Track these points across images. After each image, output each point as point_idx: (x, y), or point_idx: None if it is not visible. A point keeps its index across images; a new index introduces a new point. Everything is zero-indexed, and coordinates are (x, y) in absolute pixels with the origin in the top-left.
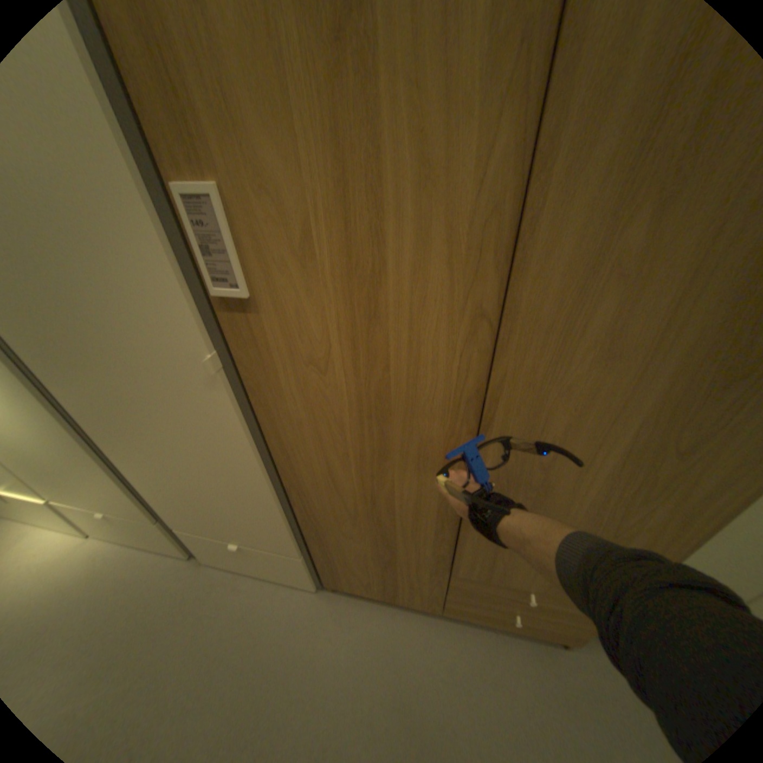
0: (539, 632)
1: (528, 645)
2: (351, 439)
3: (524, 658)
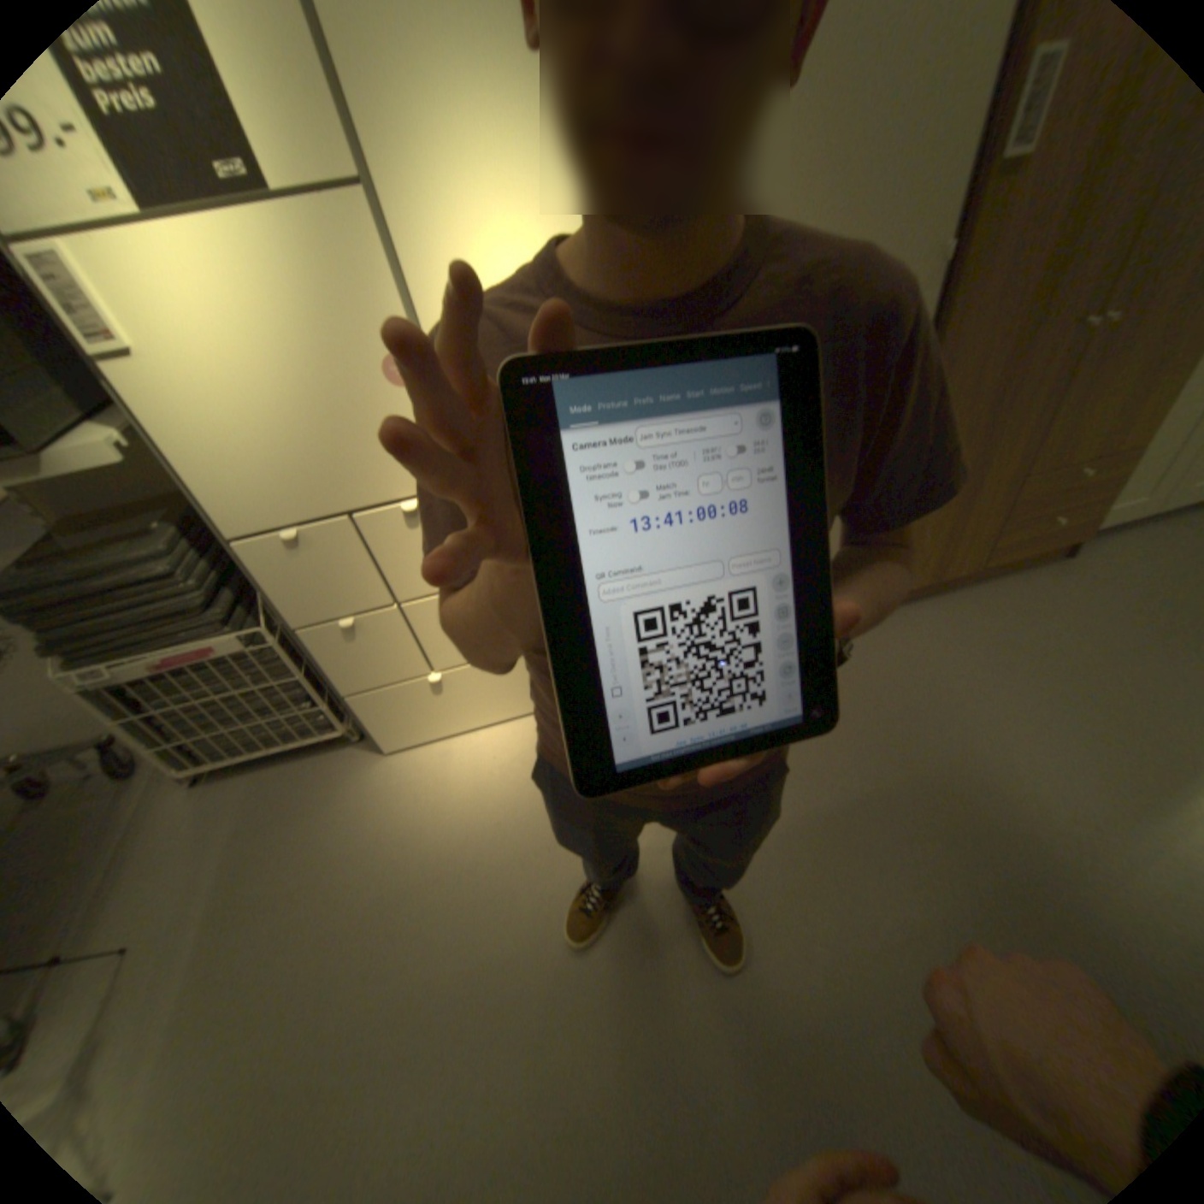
0: (1065, 537)
1: (1048, 570)
2: (1021, 312)
3: (1053, 577)
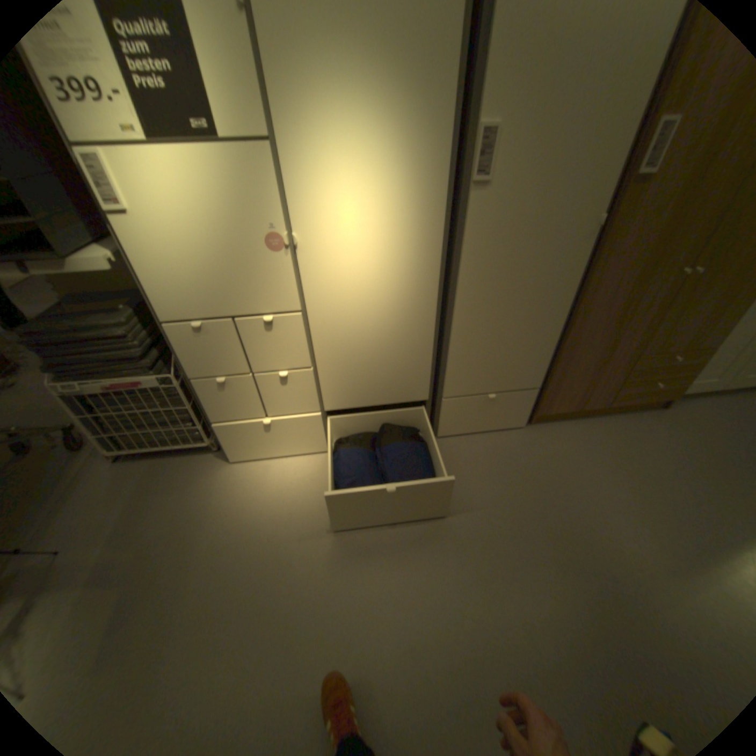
0: (663, 395)
1: (650, 413)
2: (644, 260)
3: (653, 419)
